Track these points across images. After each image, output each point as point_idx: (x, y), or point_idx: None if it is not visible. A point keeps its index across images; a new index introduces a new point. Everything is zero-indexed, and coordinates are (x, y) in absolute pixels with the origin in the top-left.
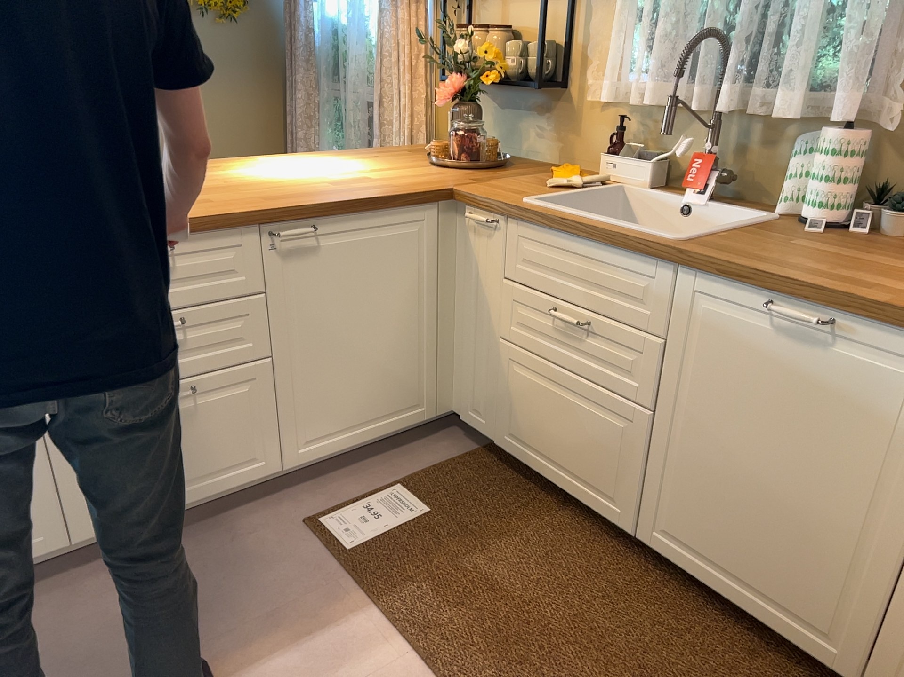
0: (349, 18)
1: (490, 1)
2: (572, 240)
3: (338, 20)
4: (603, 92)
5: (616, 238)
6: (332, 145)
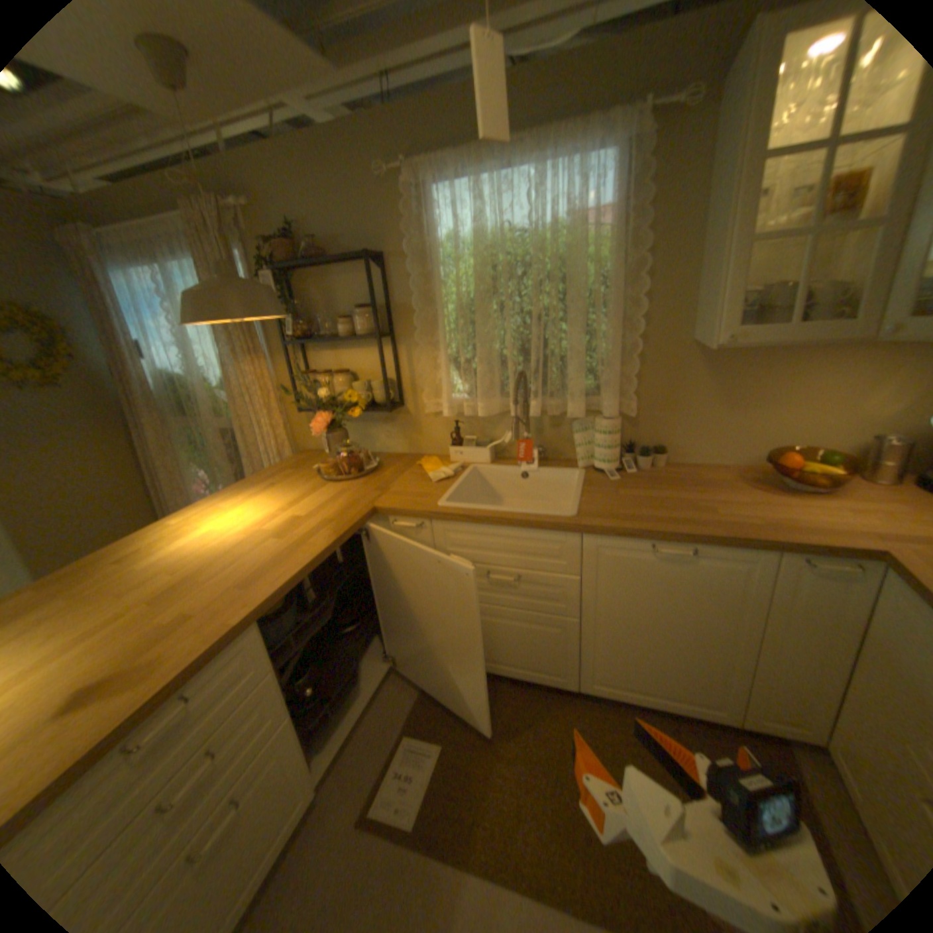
0: (181, 368)
1: (323, 351)
2: (493, 528)
3: (168, 369)
4: (445, 409)
5: (533, 523)
6: (191, 465)
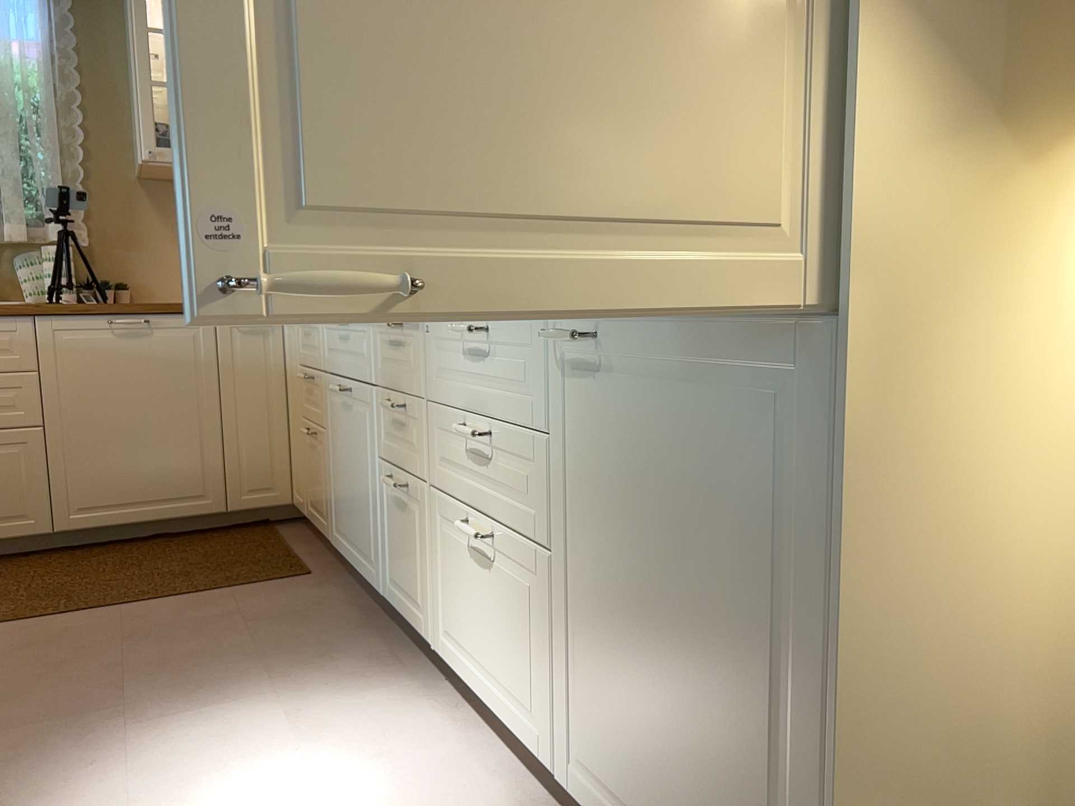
0: None
1: None
2: None
3: None
4: None
5: None
6: None
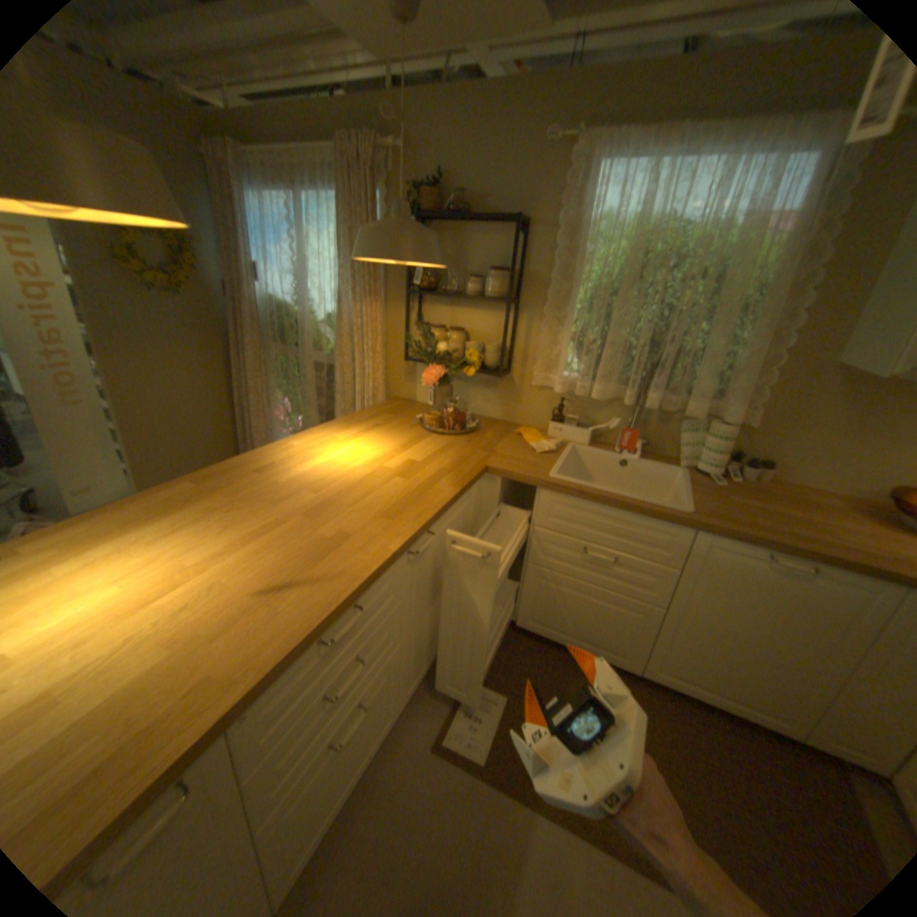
0: (292, 298)
1: (440, 306)
2: (605, 509)
3: (278, 296)
4: (558, 385)
5: (650, 512)
6: (281, 392)
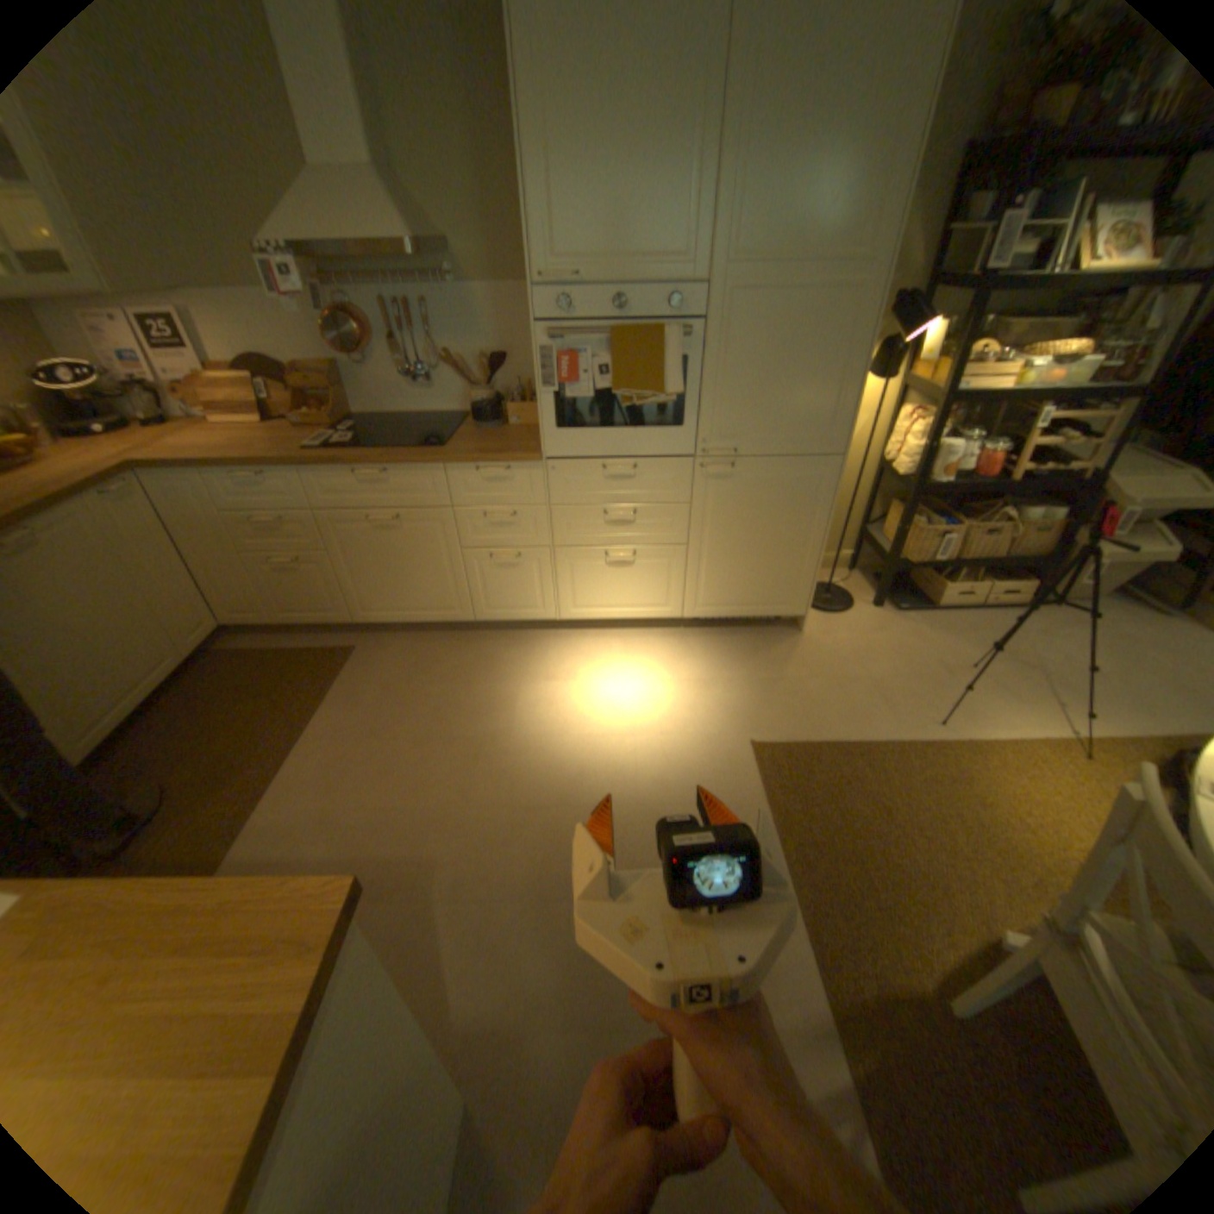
0: None
1: None
2: None
3: None
4: None
5: None
6: None
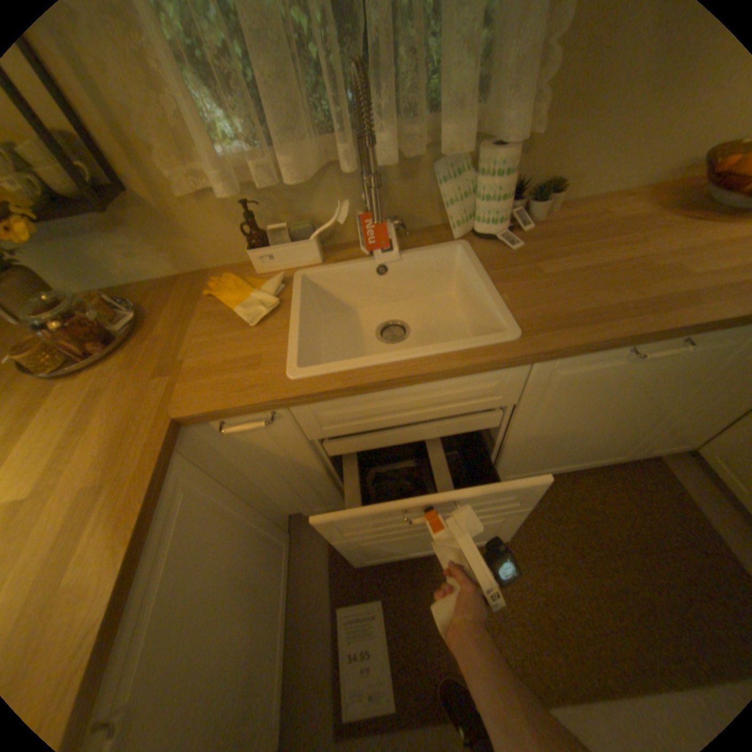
0: None
1: None
2: (398, 387)
3: None
4: (216, 179)
5: (467, 368)
6: None
